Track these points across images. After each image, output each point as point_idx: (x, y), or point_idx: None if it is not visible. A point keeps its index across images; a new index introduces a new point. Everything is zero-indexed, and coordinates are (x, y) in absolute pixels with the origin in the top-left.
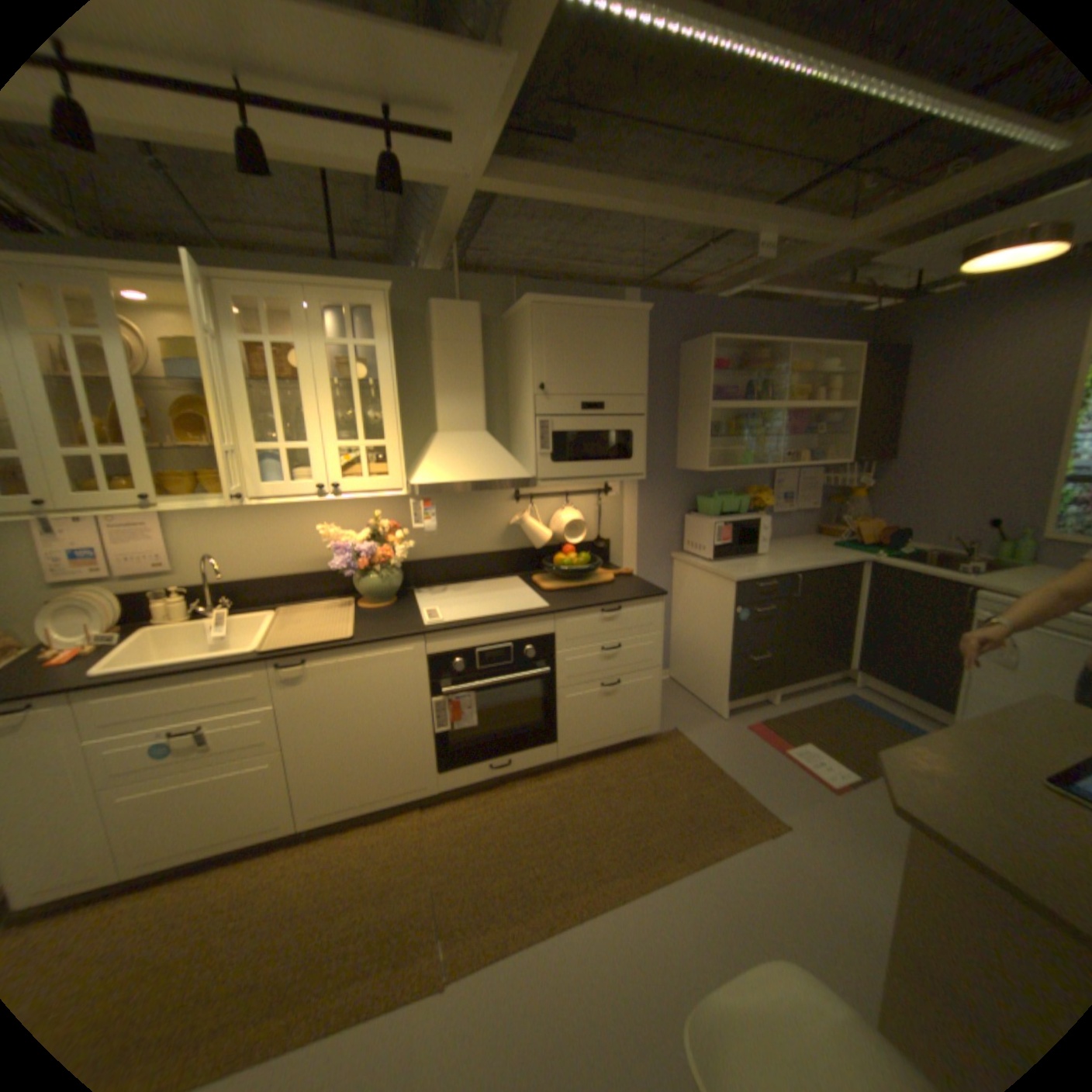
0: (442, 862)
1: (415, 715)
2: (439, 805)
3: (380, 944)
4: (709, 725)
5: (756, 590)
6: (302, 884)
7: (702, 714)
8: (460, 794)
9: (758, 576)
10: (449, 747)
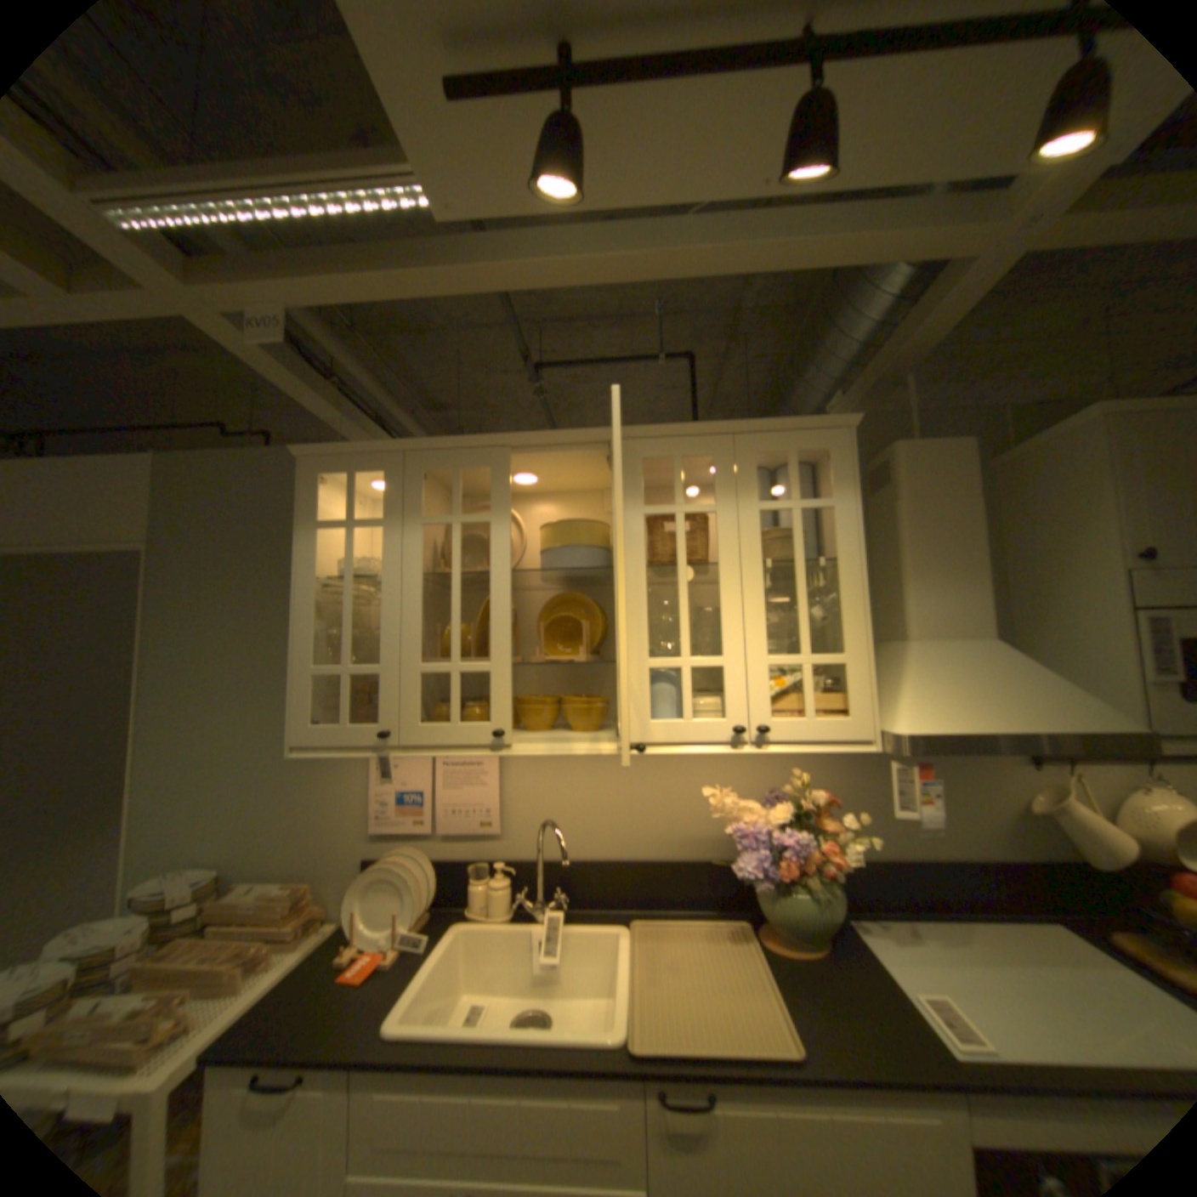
0: None
1: None
2: None
3: None
4: None
5: None
6: None
7: None
8: None
9: None
10: None
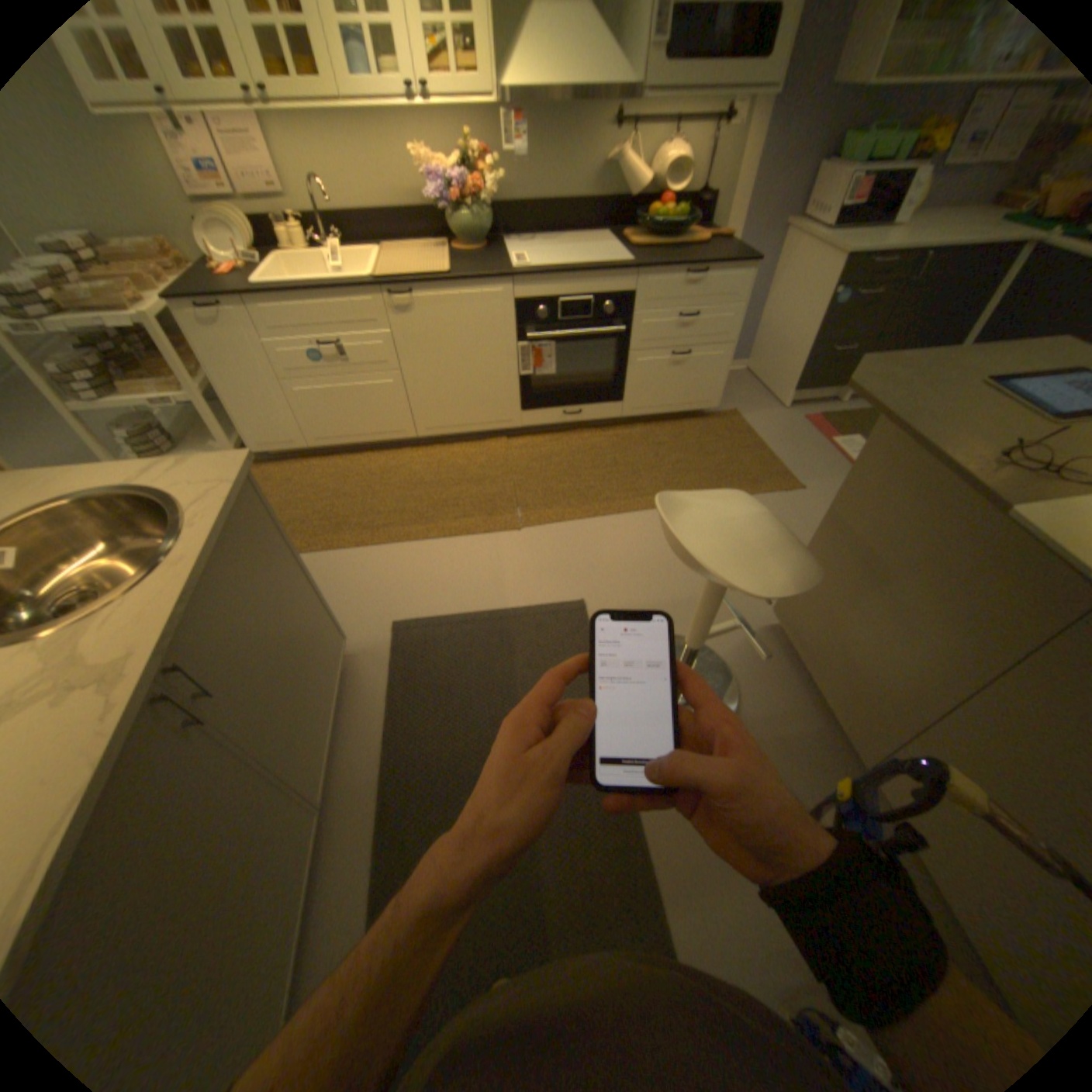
0: (523, 470)
1: (505, 357)
2: (523, 437)
3: (481, 504)
4: (769, 410)
5: (870, 267)
6: (427, 469)
7: (767, 401)
8: (539, 433)
9: (879, 247)
10: (532, 391)
